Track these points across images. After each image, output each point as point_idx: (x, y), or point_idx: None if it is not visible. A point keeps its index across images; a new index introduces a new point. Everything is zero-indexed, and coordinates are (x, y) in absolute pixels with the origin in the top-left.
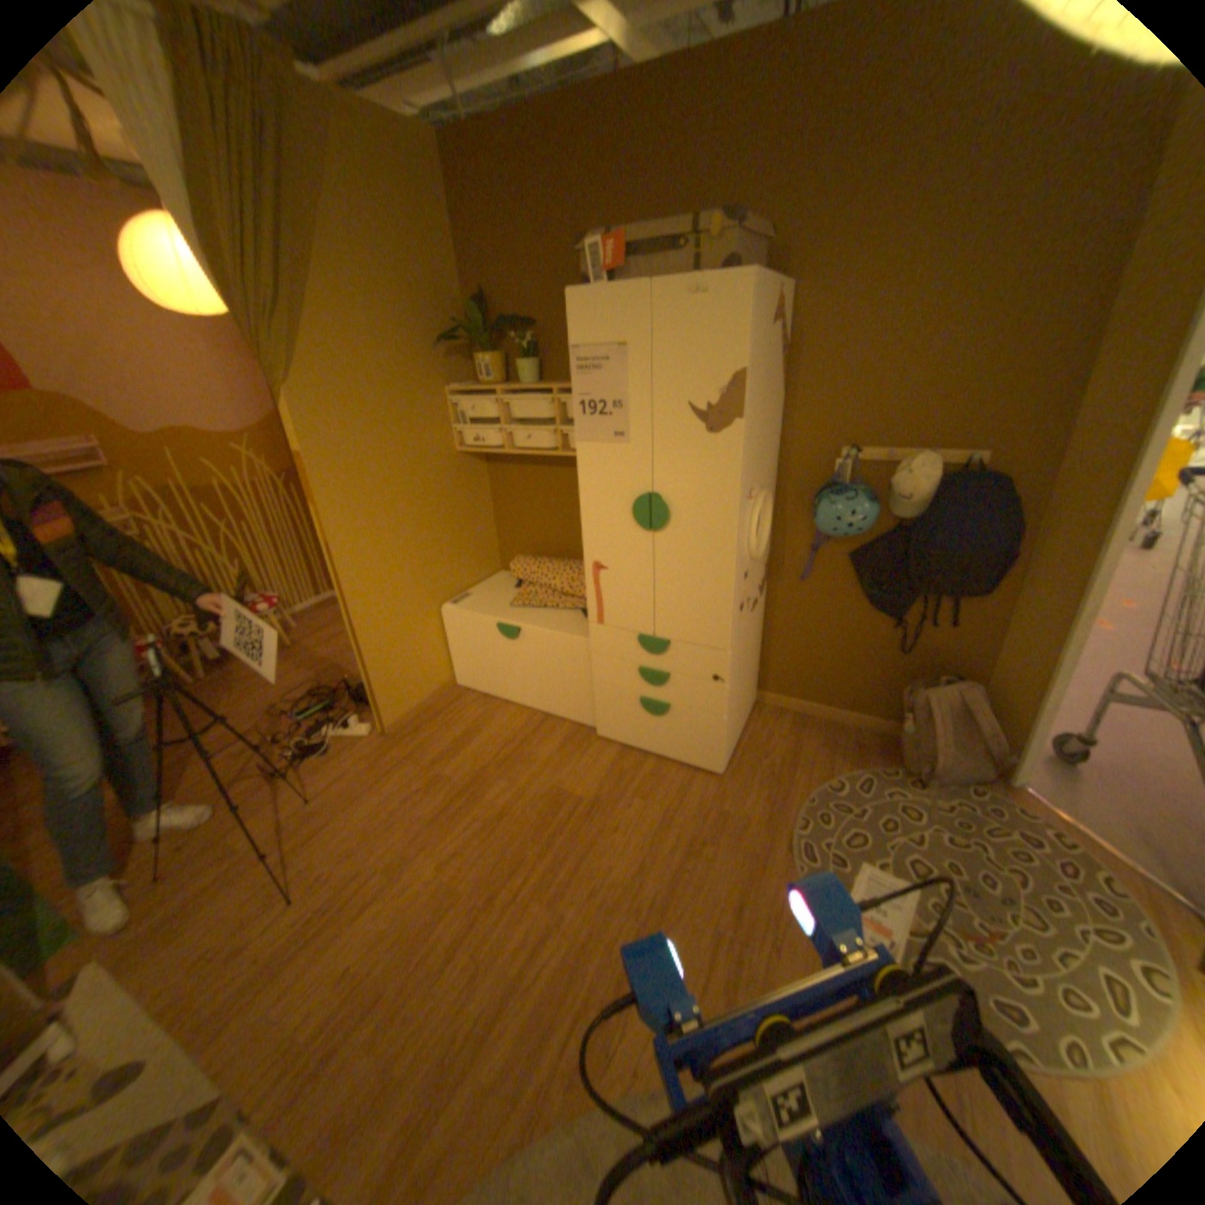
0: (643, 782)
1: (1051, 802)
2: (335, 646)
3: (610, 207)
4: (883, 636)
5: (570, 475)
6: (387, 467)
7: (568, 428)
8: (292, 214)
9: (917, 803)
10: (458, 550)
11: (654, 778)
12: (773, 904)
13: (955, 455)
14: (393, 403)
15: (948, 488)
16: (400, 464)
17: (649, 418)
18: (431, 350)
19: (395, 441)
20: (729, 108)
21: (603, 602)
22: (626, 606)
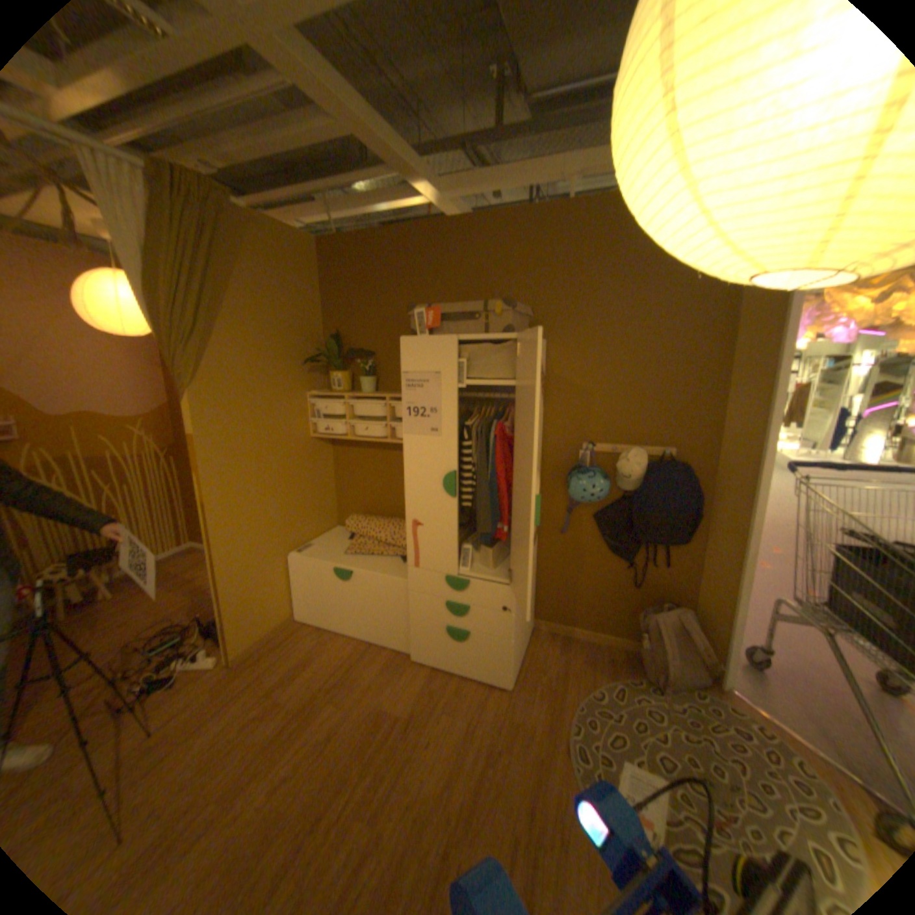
0: (450, 700)
1: (753, 702)
2: (190, 589)
3: (429, 289)
4: (622, 575)
5: (396, 456)
6: (258, 447)
7: (396, 423)
8: (213, 279)
9: (660, 708)
10: (306, 509)
11: (458, 696)
12: (559, 806)
13: (656, 450)
14: (268, 402)
15: (654, 471)
16: (268, 444)
17: (456, 420)
18: (300, 367)
19: (266, 428)
20: (503, 244)
21: (420, 550)
22: (438, 553)
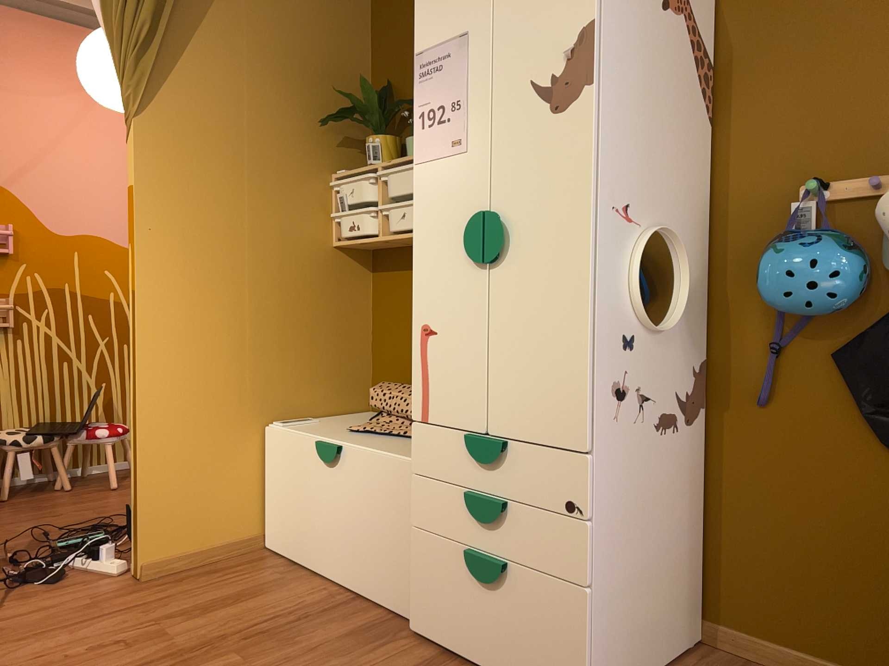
0: None
1: None
2: None
3: None
4: None
5: None
6: (236, 230)
7: None
8: None
9: None
10: (308, 358)
11: None
12: None
13: None
14: (261, 168)
15: None
16: (253, 232)
17: (490, 110)
18: (323, 131)
19: (253, 206)
20: None
21: (430, 382)
22: (456, 385)
